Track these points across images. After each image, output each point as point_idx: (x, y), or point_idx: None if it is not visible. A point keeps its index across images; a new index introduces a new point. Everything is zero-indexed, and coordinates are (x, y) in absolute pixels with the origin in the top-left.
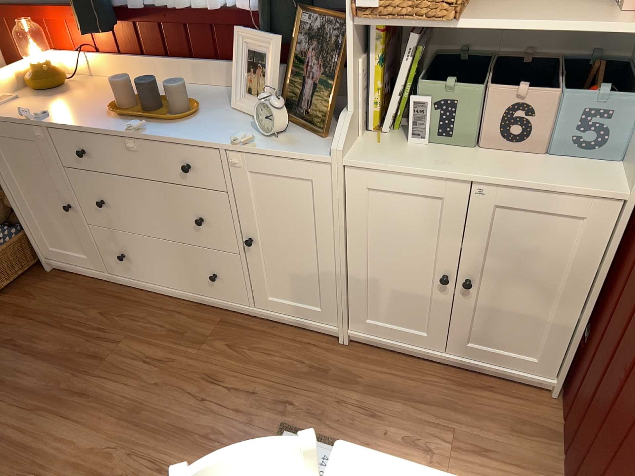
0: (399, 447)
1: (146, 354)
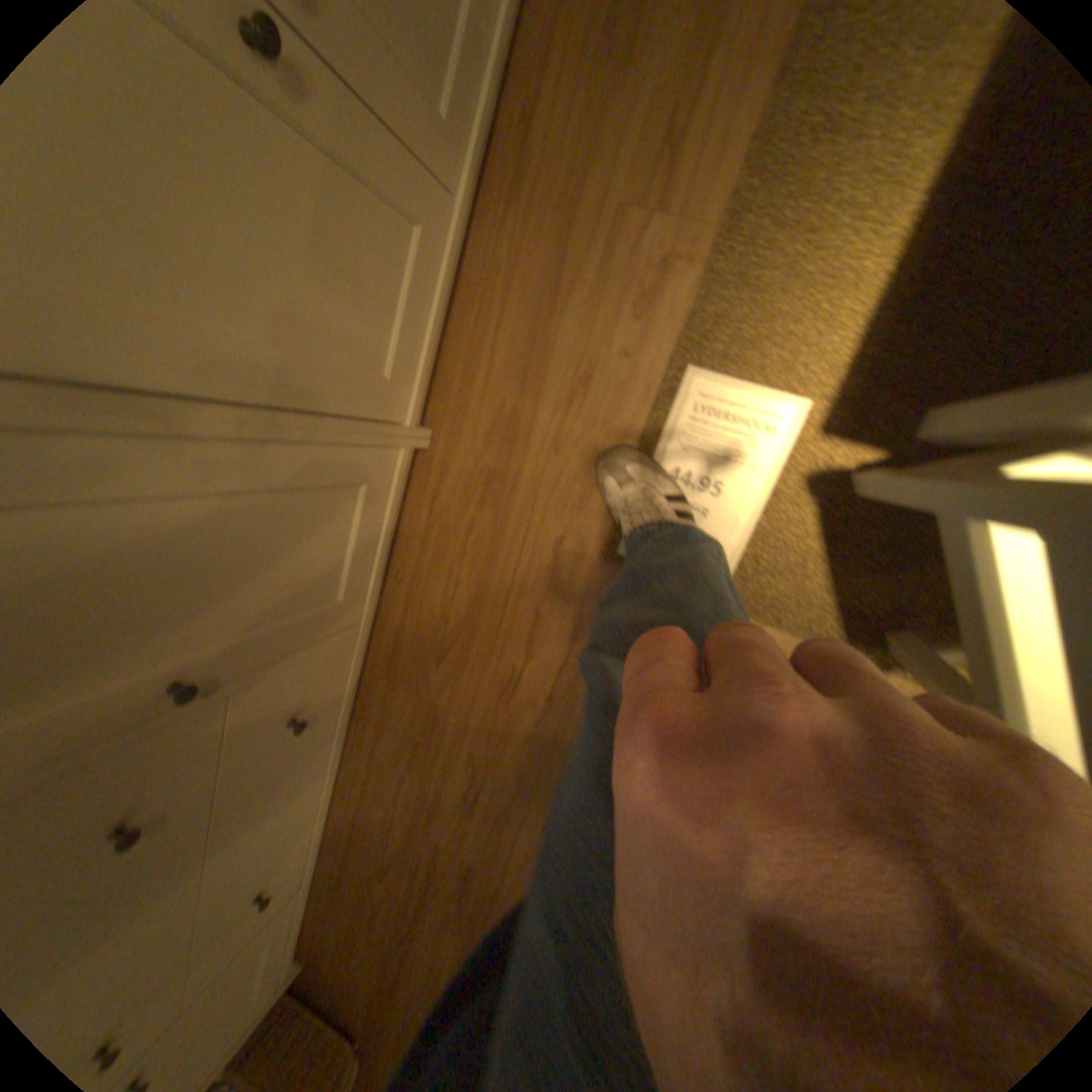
0: (660, 317)
1: (457, 803)
